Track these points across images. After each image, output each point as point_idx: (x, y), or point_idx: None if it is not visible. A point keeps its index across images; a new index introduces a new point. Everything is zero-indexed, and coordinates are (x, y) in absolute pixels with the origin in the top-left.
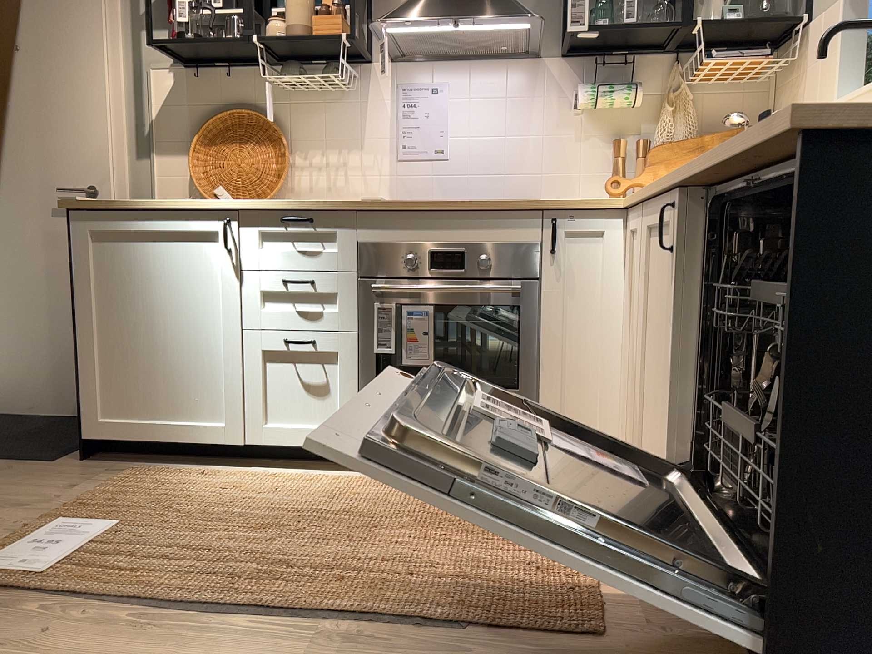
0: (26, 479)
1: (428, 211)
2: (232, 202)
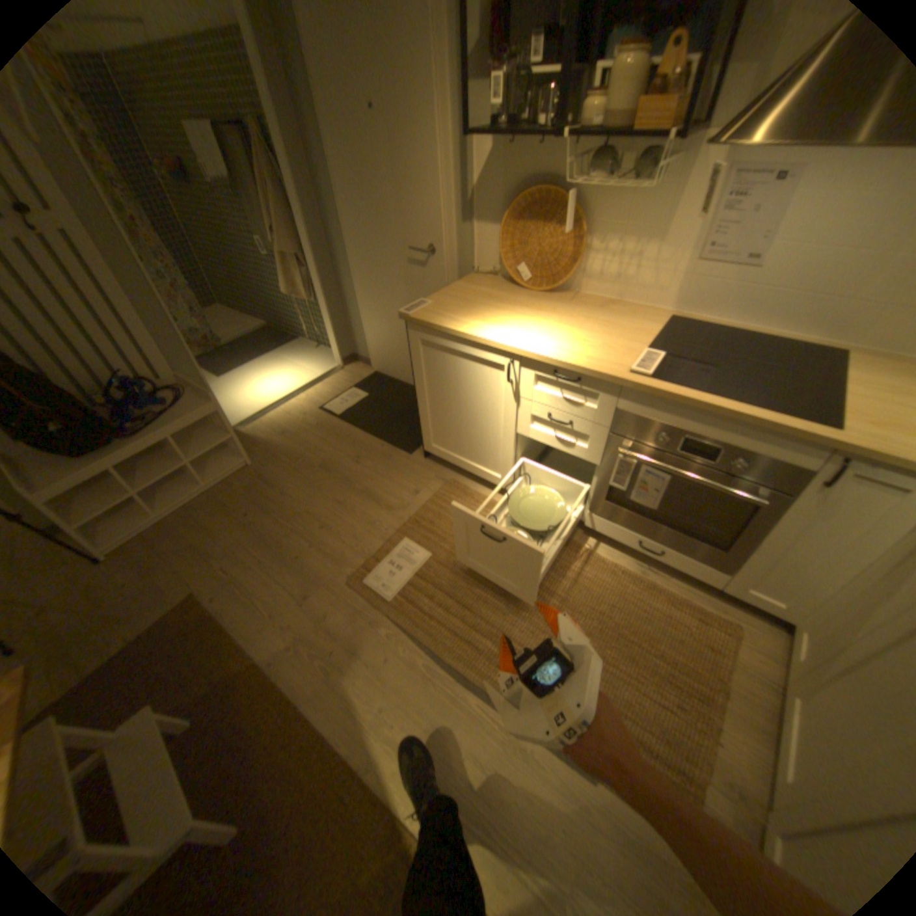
0: (396, 471)
1: (695, 407)
2: (516, 347)
